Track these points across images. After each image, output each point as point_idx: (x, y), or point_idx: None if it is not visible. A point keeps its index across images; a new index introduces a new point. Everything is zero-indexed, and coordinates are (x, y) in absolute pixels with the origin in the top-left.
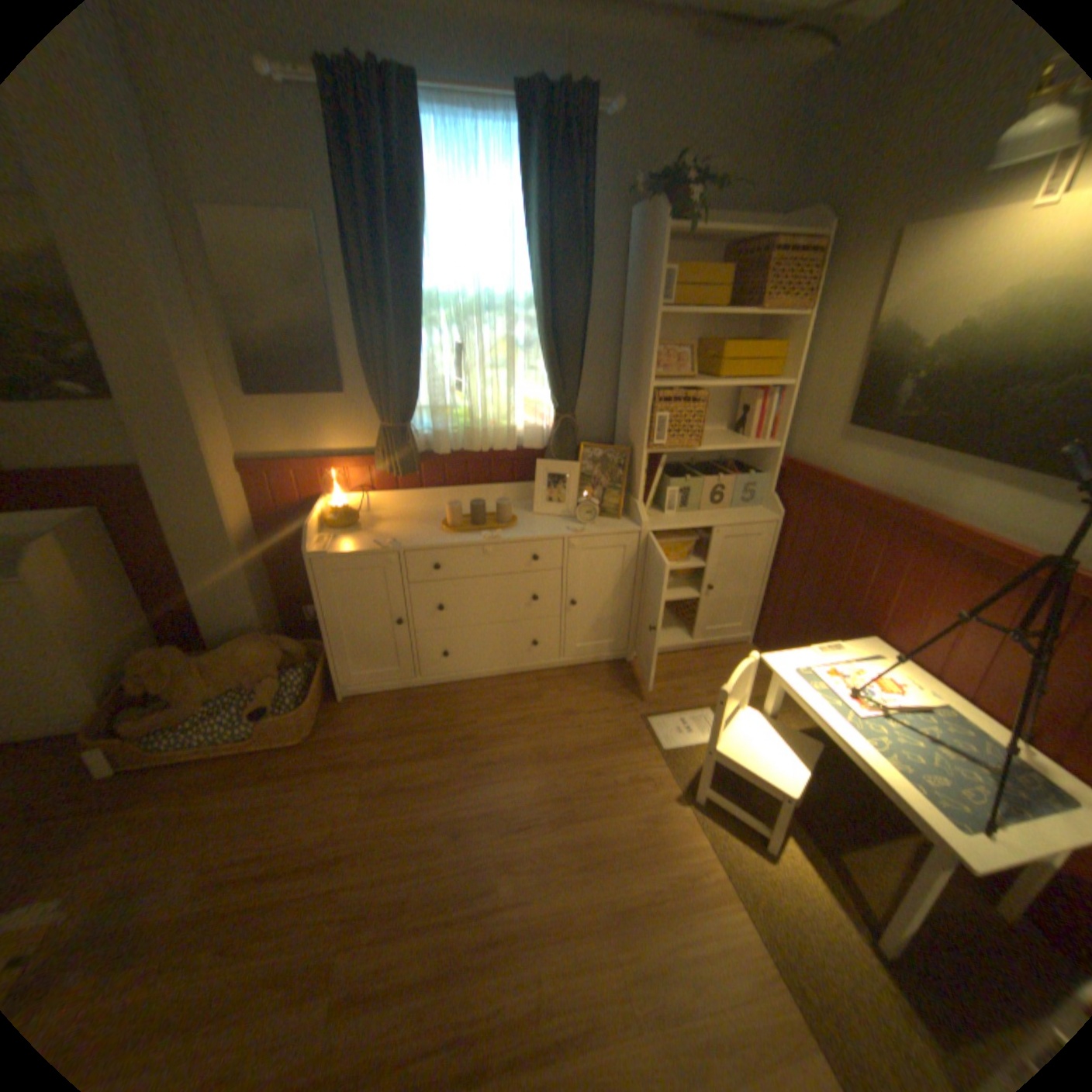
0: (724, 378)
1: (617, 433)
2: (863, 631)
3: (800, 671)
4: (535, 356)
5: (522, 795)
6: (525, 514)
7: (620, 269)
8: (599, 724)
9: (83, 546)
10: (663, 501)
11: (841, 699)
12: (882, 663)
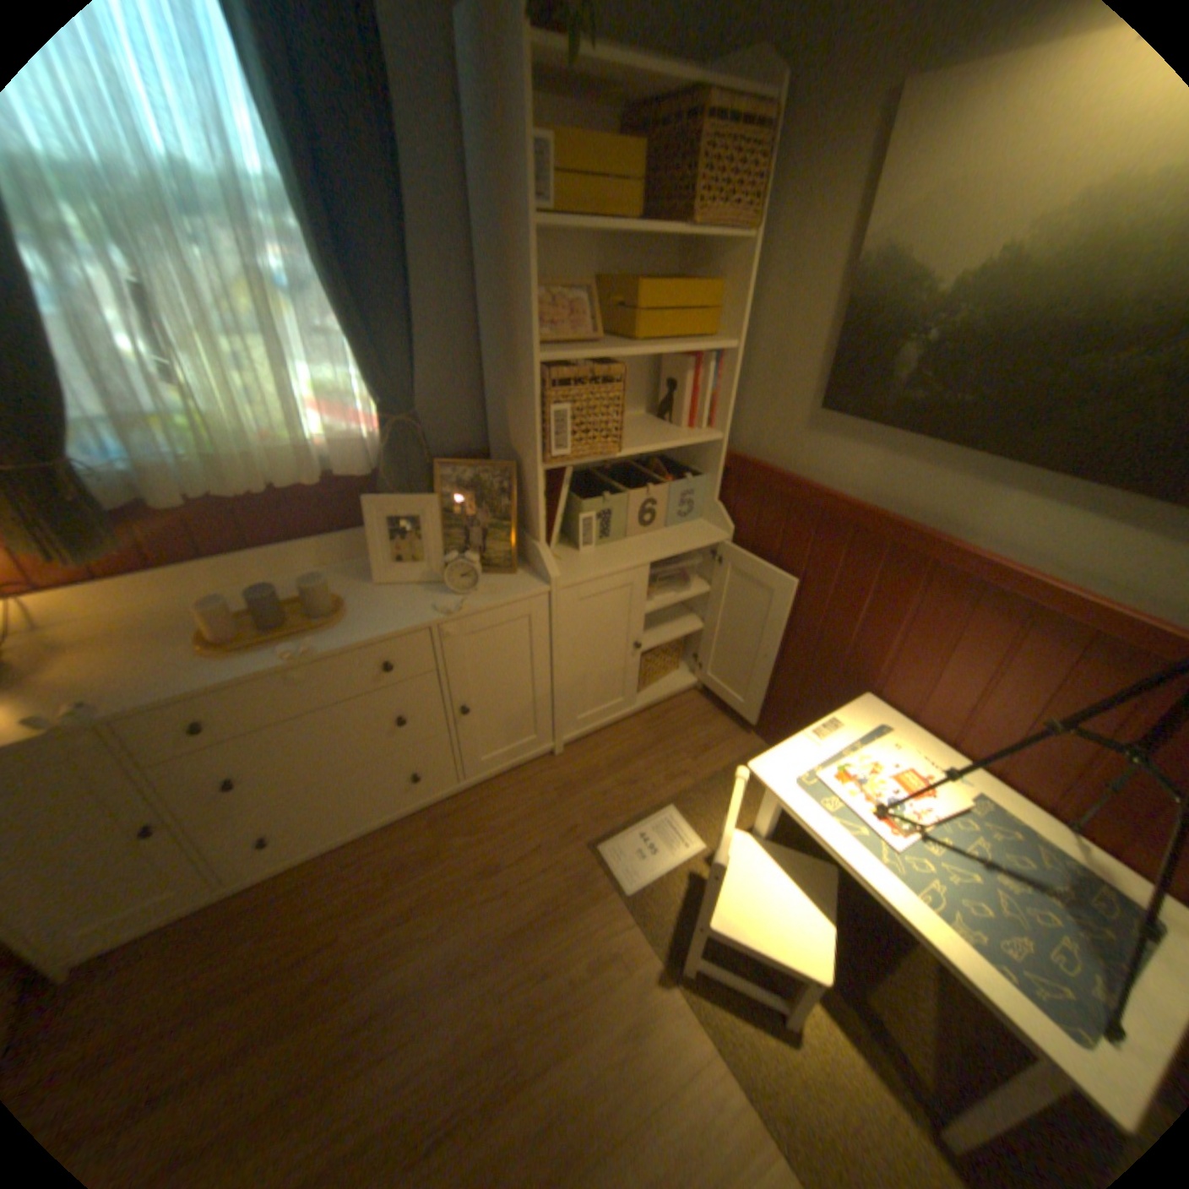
0: (643, 340)
1: (494, 433)
2: (850, 682)
3: (803, 780)
4: (321, 309)
5: (430, 1064)
6: (363, 584)
7: (454, 142)
8: (533, 876)
9: None
10: (576, 532)
11: (865, 821)
12: (890, 738)
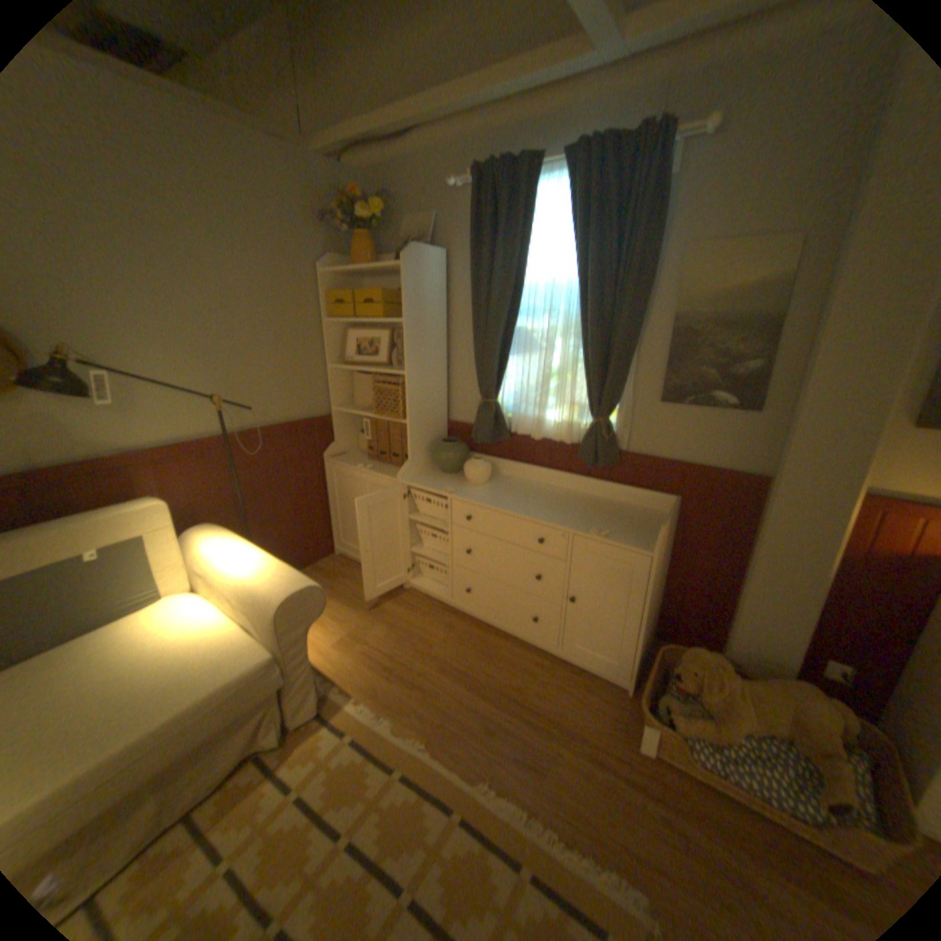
0: None
1: None
2: None
3: None
4: None
5: None
6: None
7: None
8: None
9: (671, 530)
10: None
11: None
12: None
